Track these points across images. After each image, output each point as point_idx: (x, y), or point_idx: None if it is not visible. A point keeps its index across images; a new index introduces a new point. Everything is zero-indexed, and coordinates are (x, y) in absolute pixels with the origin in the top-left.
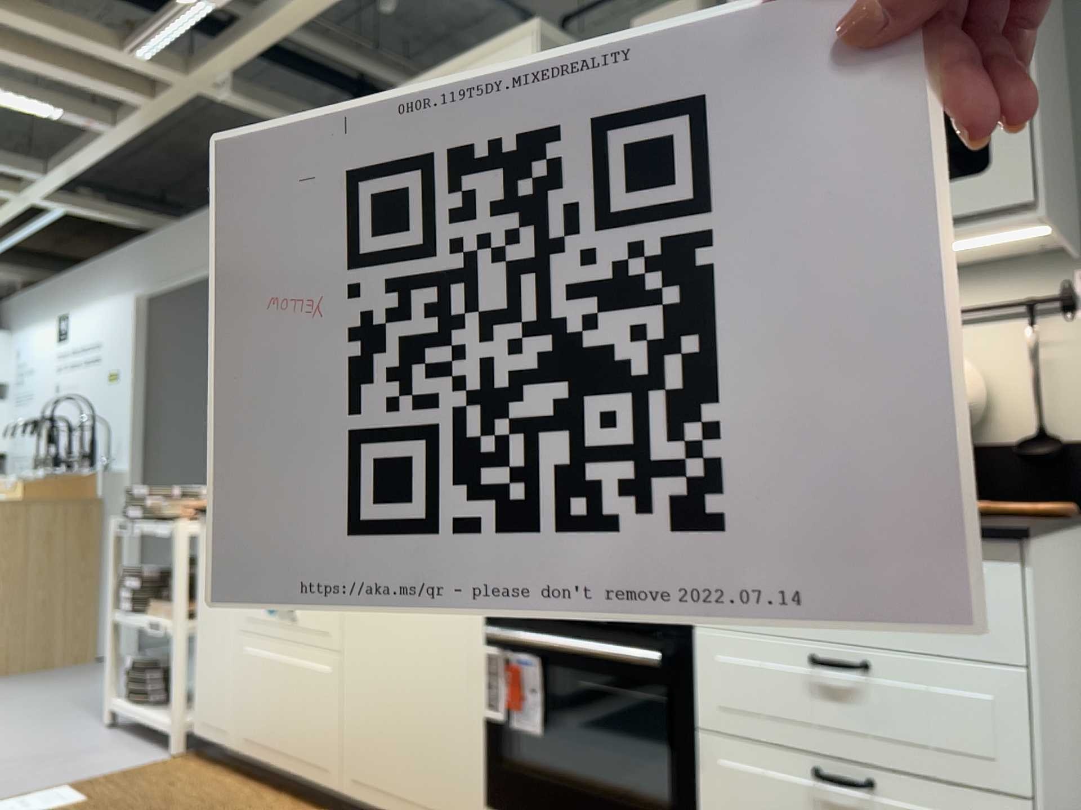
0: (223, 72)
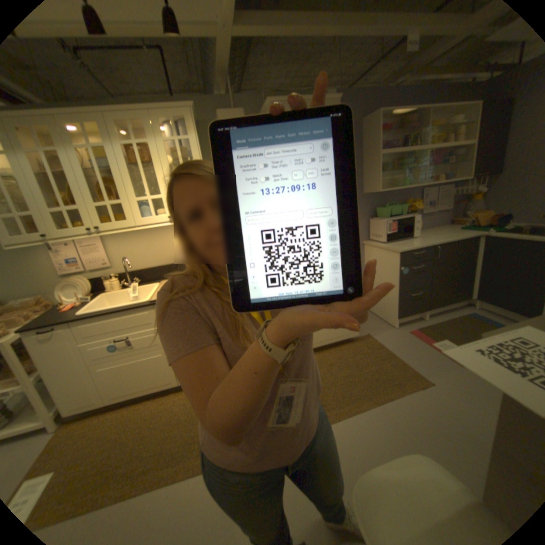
0: None
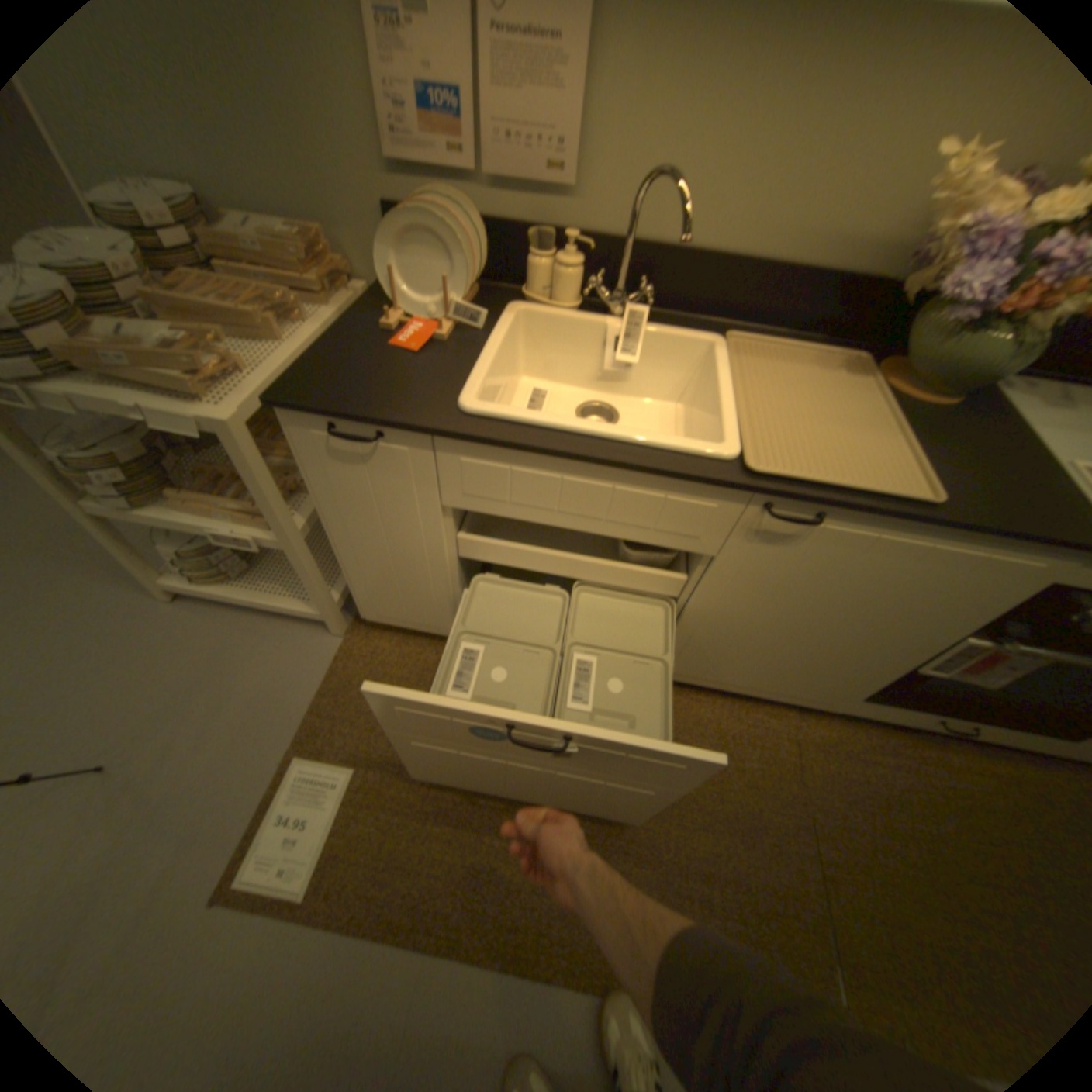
0: None
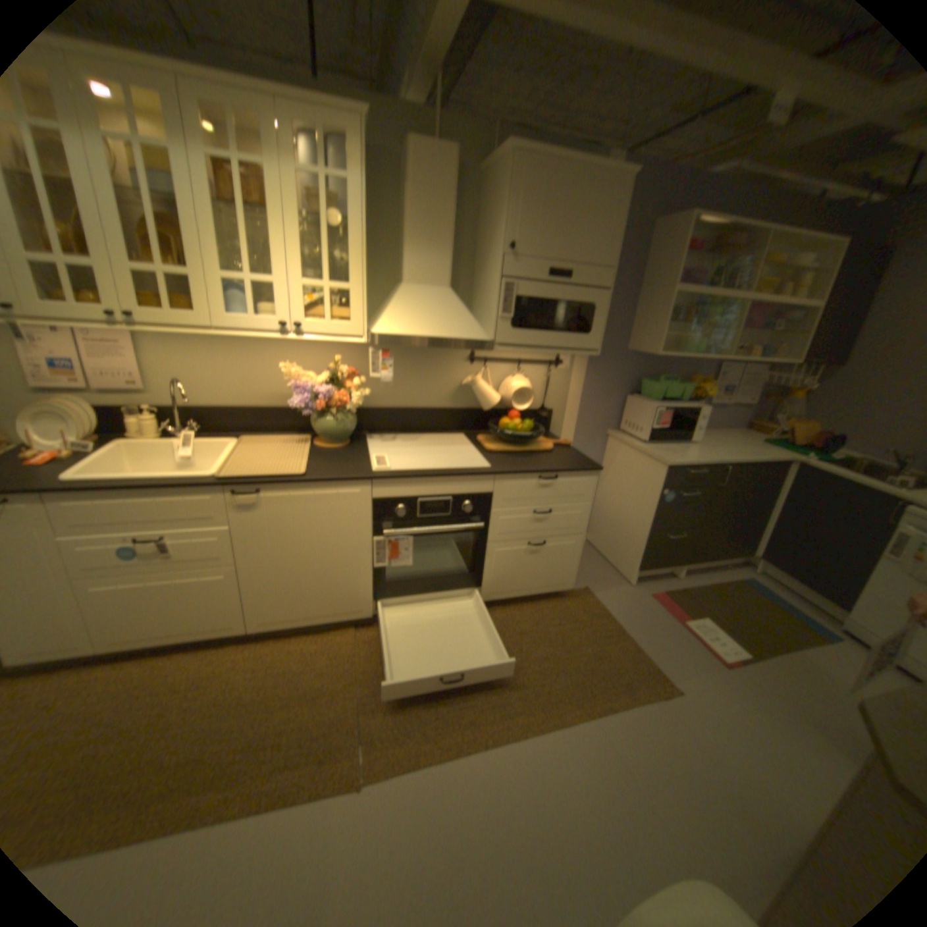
0: None
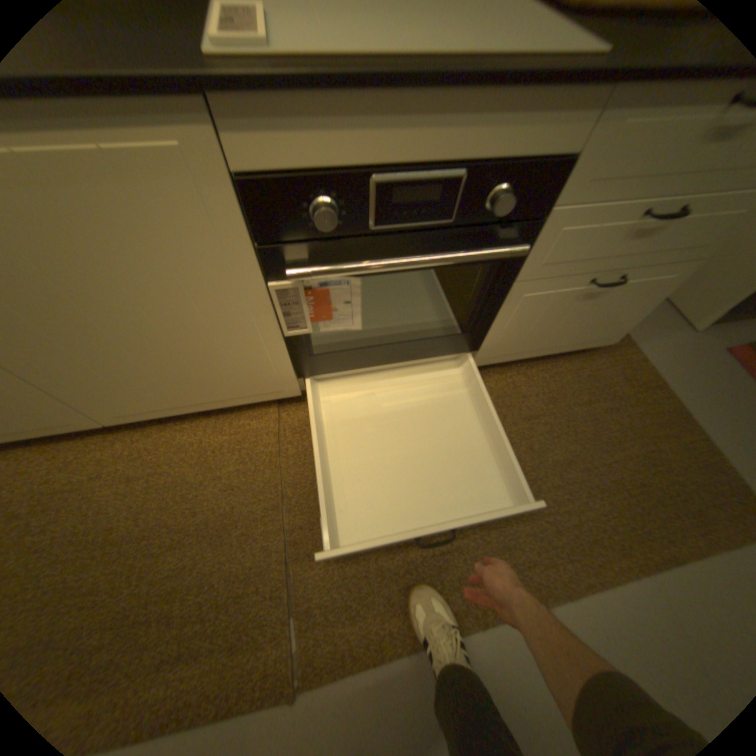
0: None
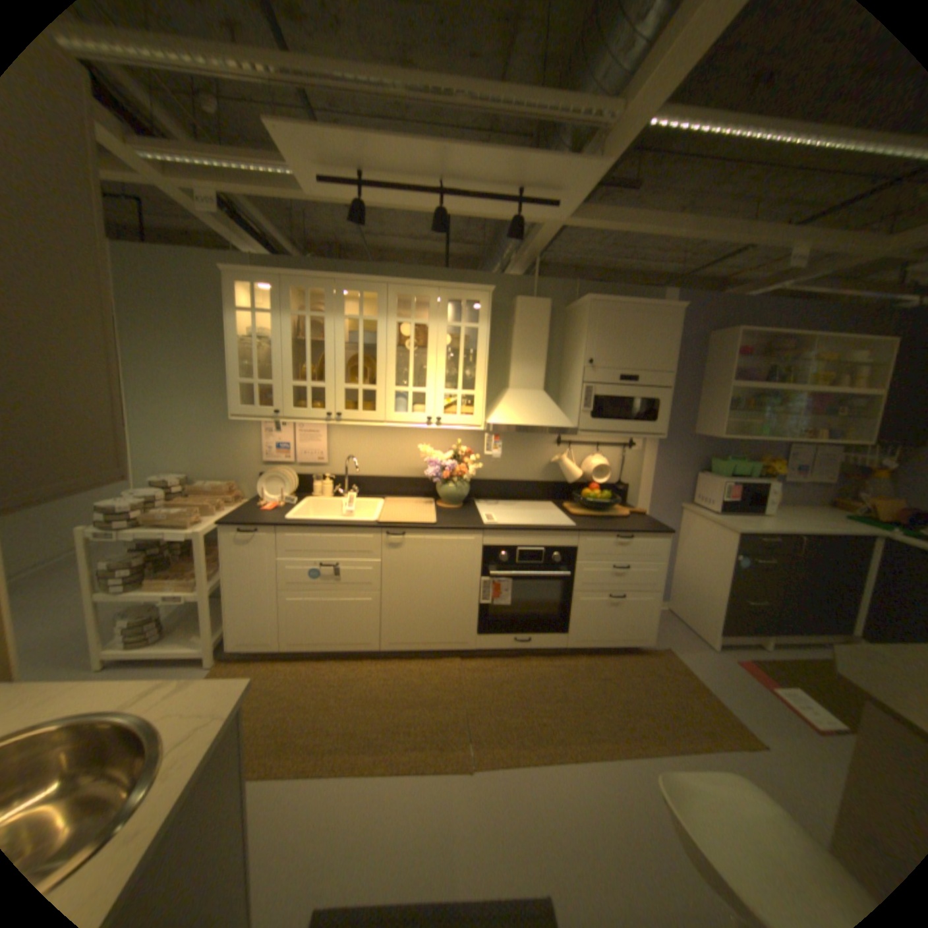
0: (208, 190)
